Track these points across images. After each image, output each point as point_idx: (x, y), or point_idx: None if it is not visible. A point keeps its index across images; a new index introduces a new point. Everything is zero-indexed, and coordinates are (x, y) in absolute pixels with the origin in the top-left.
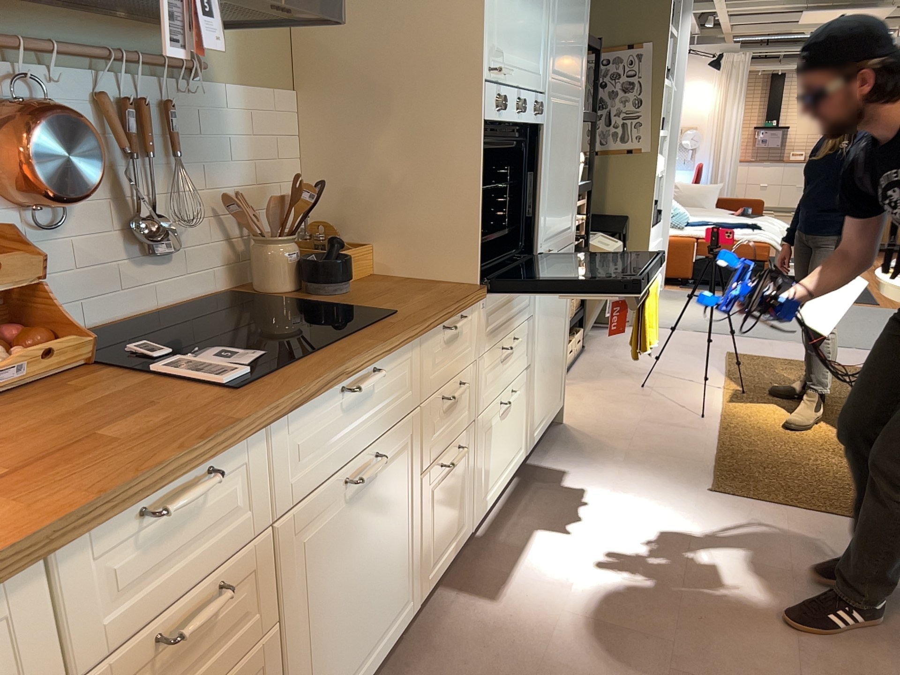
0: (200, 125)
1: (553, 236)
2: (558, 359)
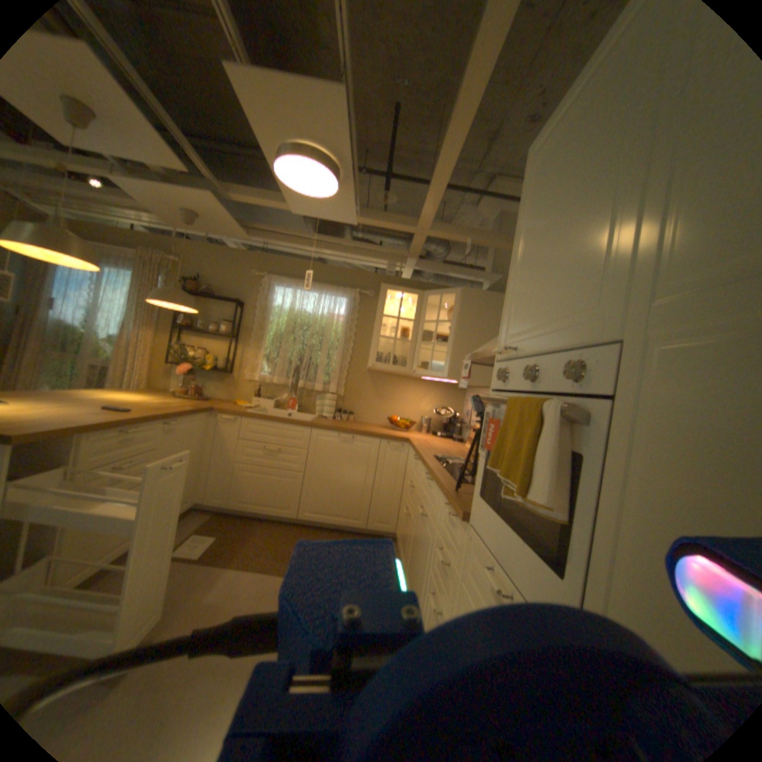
0: None
1: None
2: None
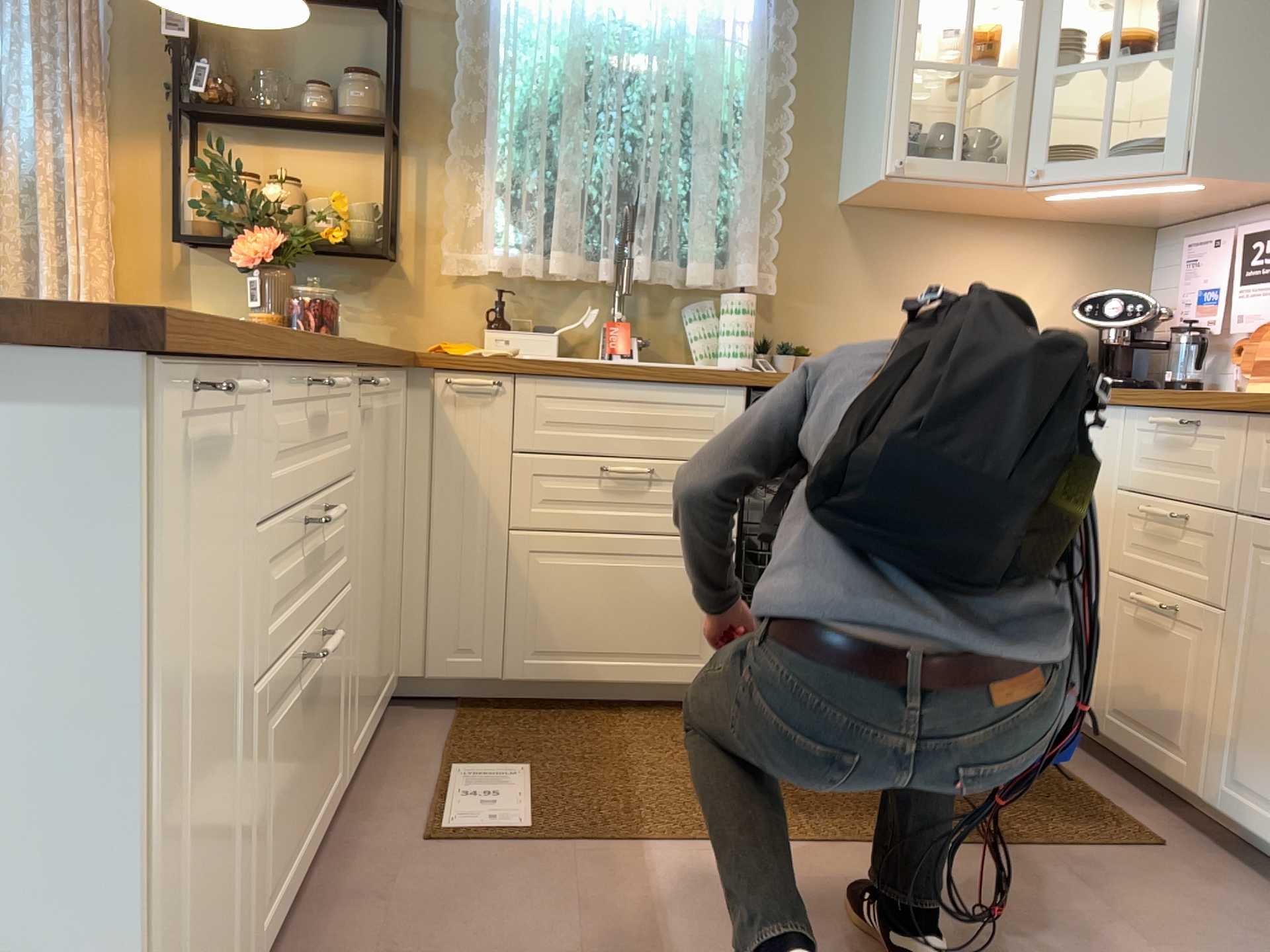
0: None
1: None
2: None
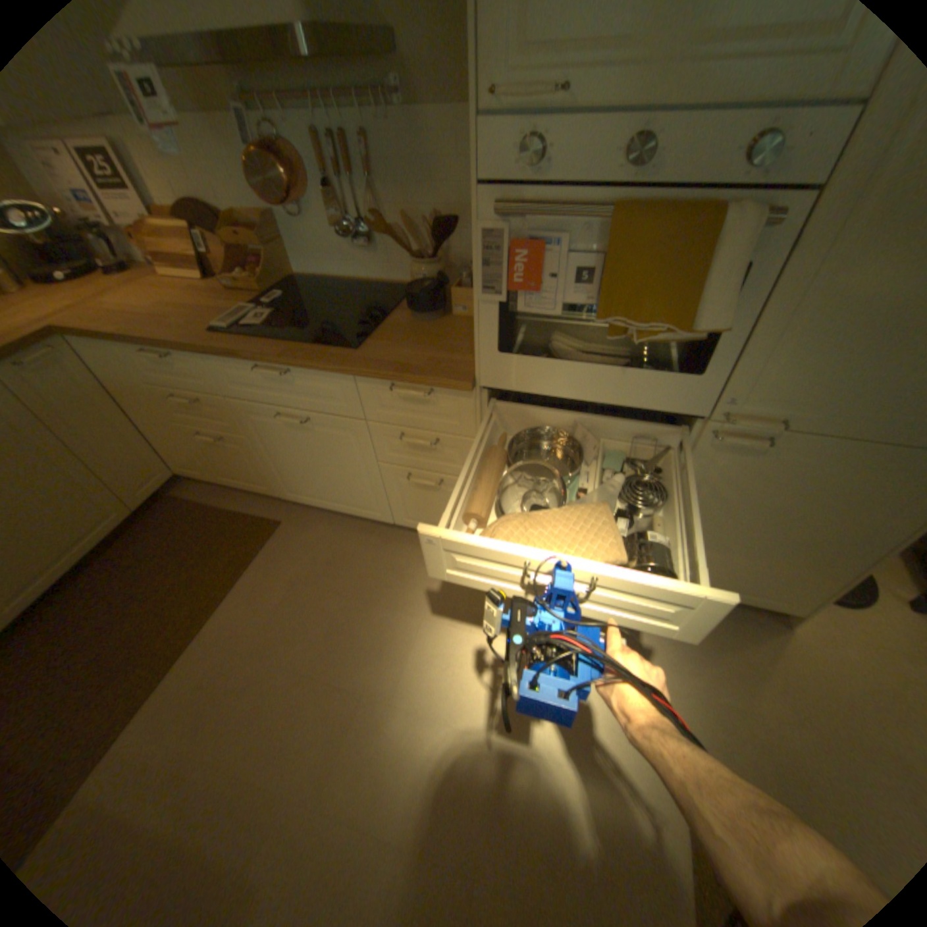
0: (390, 146)
1: (825, 407)
2: (801, 568)
